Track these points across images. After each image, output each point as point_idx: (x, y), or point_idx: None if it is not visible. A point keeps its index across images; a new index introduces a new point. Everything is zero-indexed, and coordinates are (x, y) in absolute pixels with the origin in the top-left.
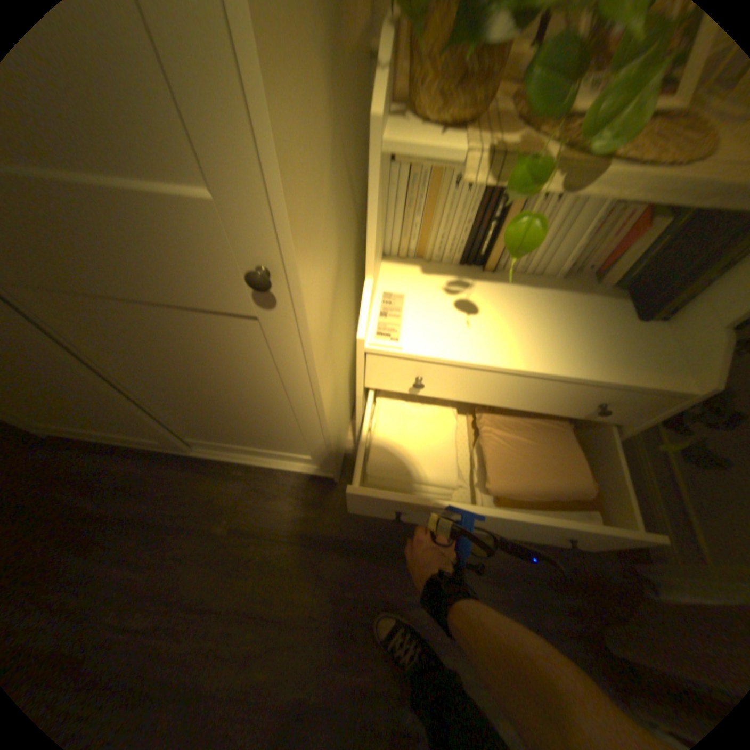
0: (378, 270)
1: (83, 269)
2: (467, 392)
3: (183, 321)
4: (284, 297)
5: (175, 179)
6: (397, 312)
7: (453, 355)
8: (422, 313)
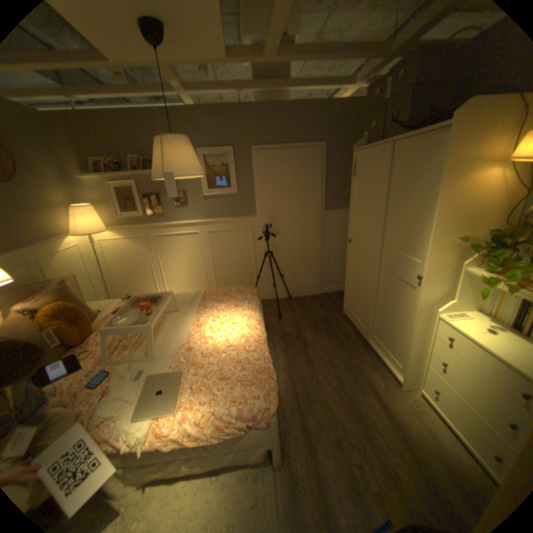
0: (473, 312)
1: (396, 270)
2: (470, 356)
3: (403, 286)
4: (423, 285)
5: (418, 260)
6: (462, 318)
7: (468, 334)
8: (472, 324)
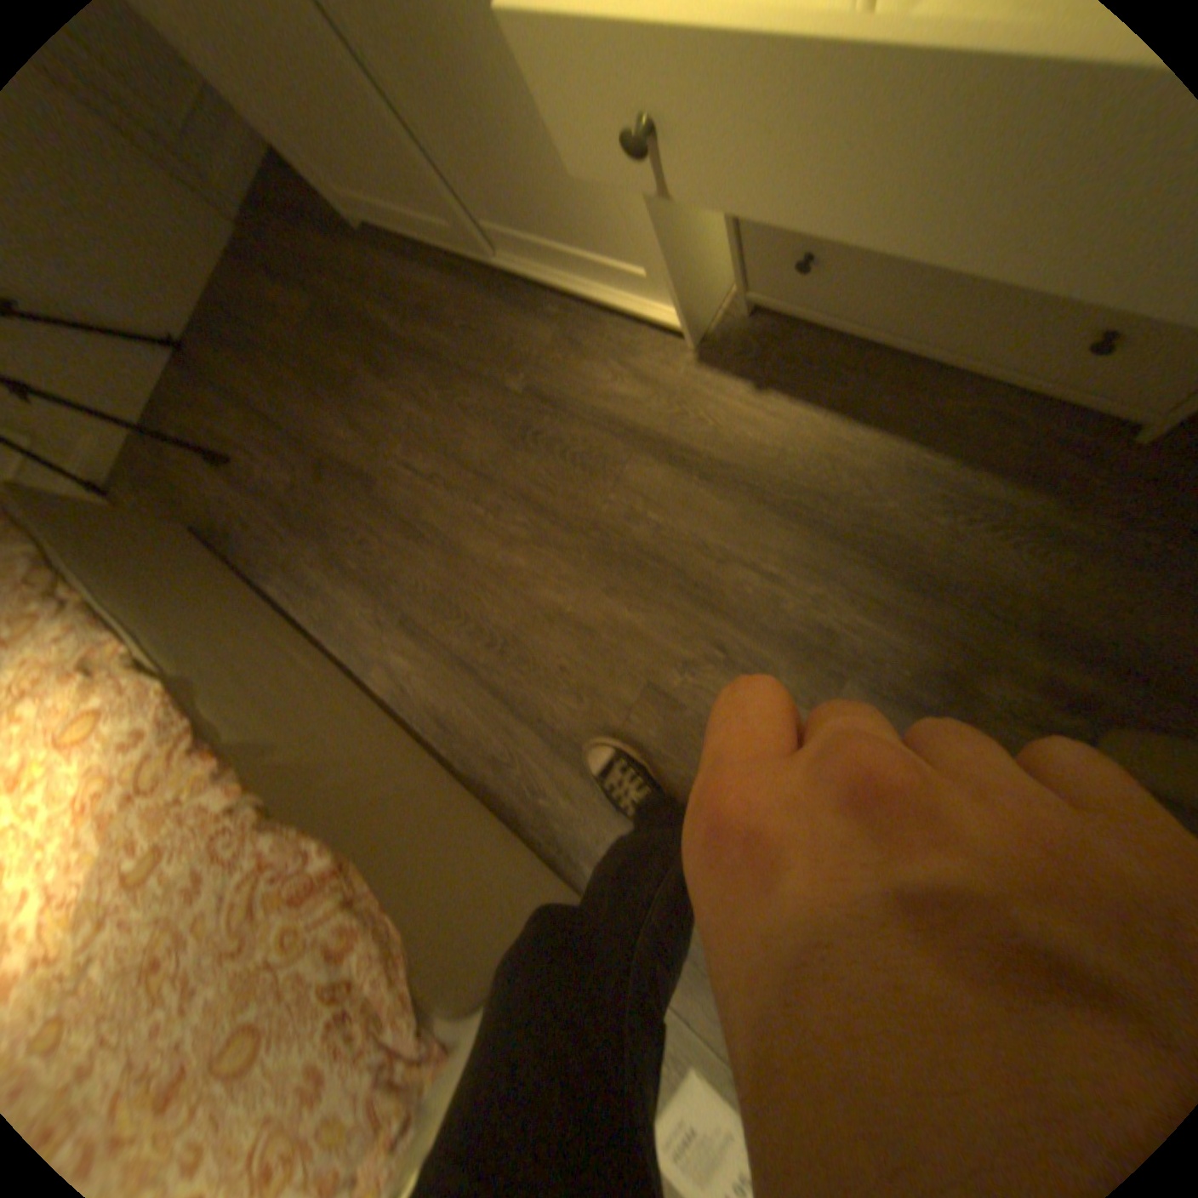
0: None
1: None
2: None
3: None
4: None
5: None
6: None
7: None
8: None
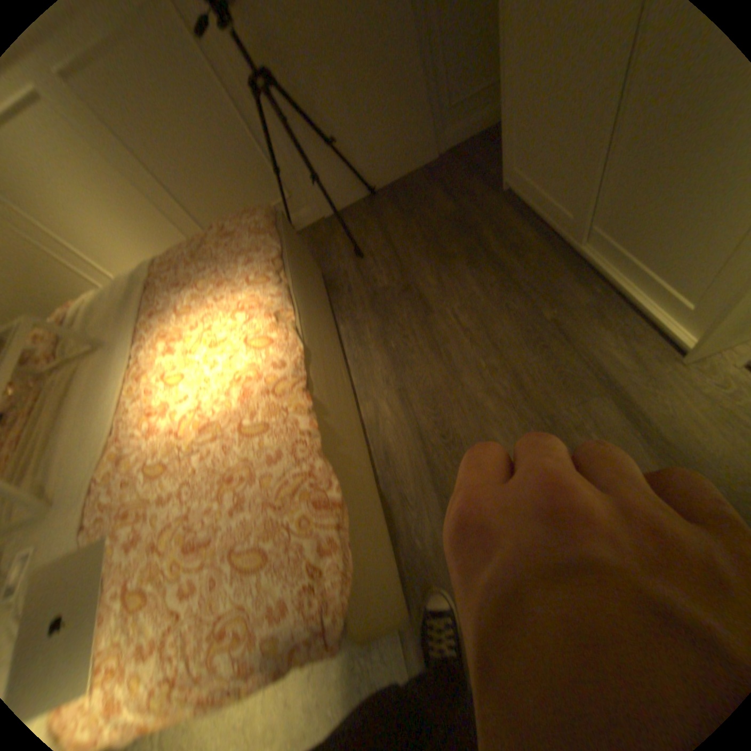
0: None
1: None
2: None
3: None
4: None
5: None
6: None
7: None
8: None
